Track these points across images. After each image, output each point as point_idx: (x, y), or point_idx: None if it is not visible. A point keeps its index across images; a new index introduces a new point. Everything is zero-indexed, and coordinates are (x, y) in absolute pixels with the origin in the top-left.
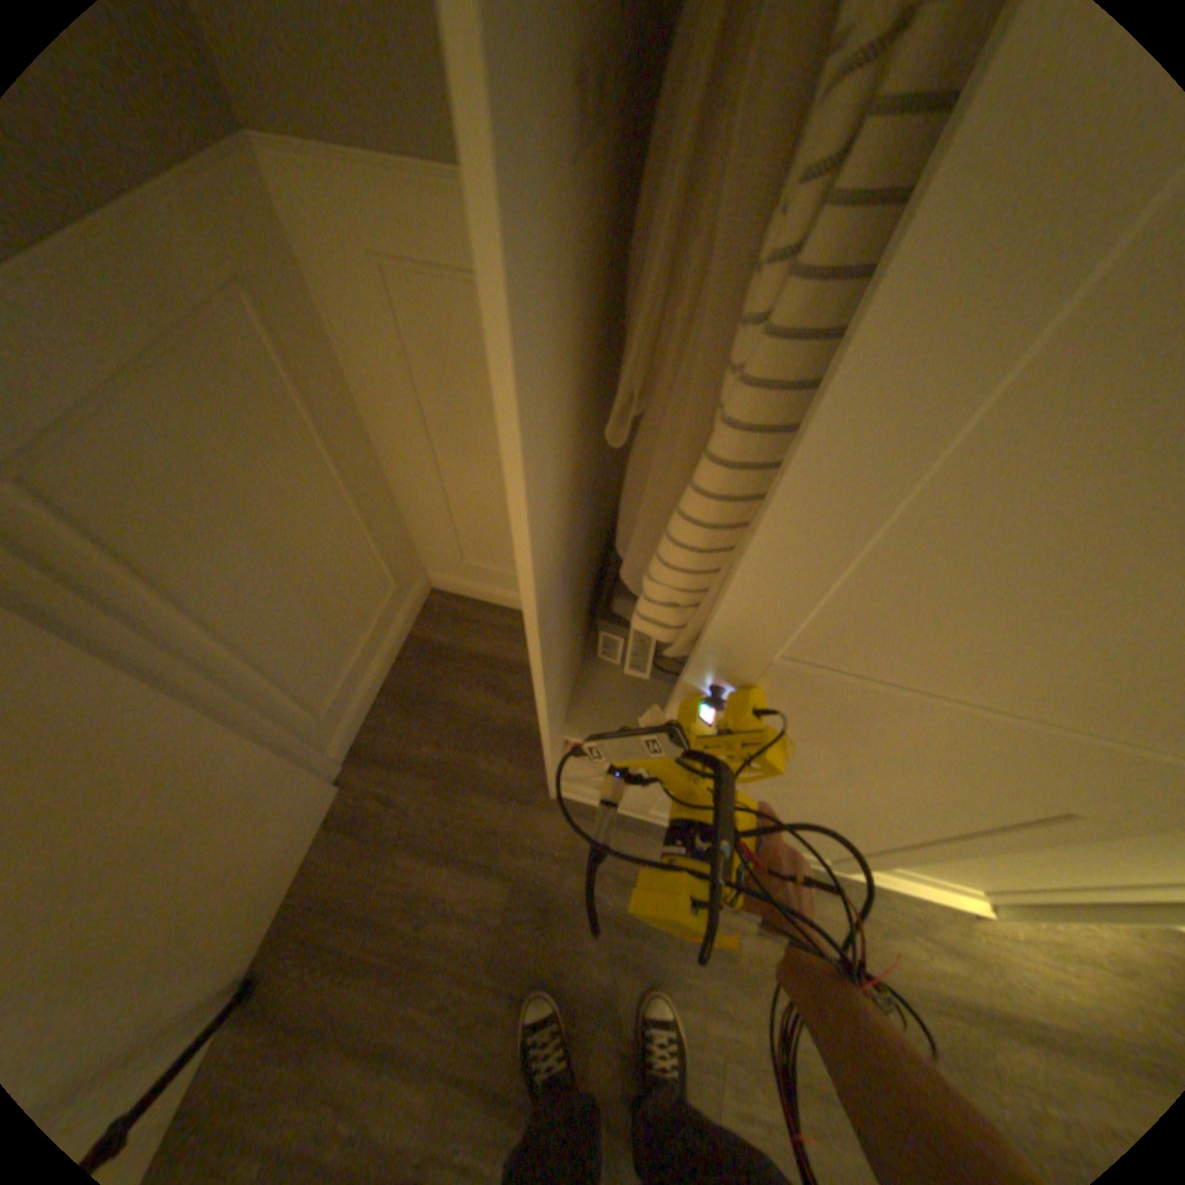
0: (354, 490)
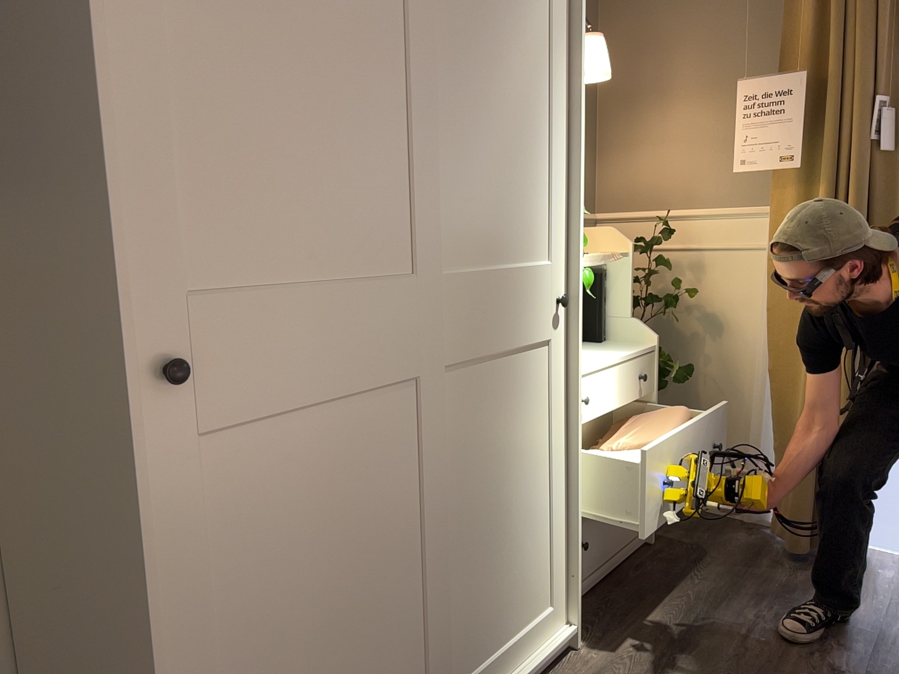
0: None
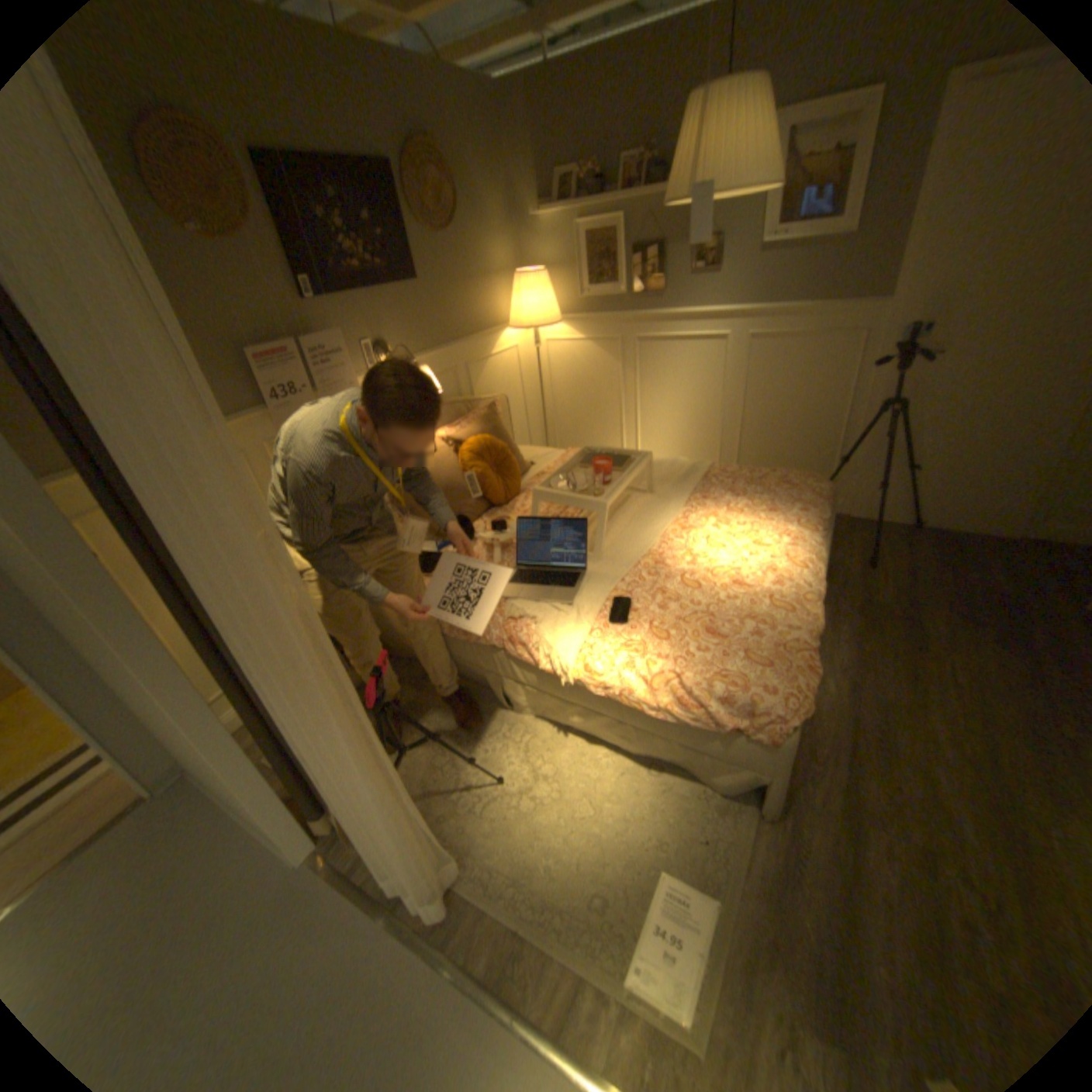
0: None
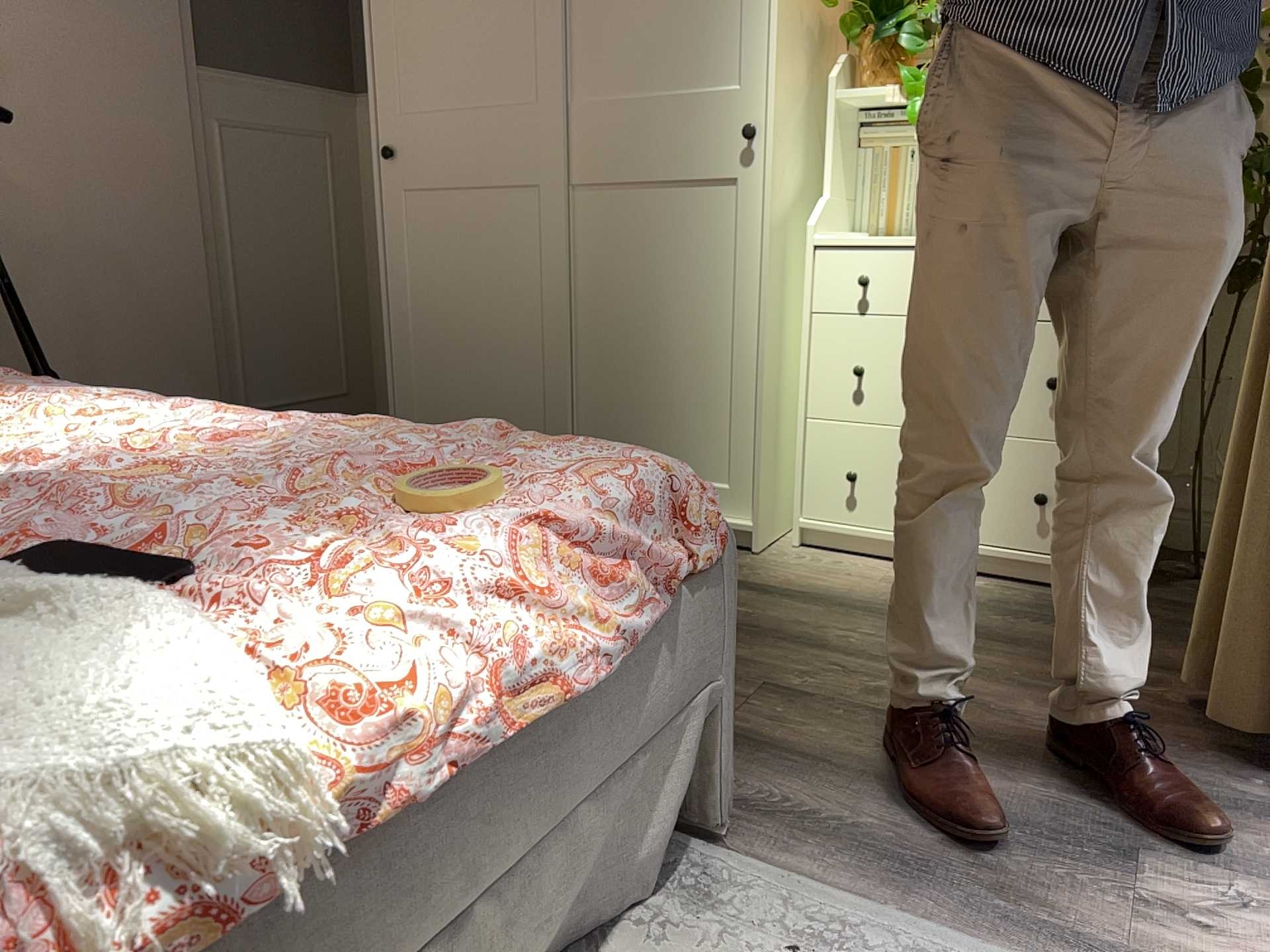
0: (347, 283)
